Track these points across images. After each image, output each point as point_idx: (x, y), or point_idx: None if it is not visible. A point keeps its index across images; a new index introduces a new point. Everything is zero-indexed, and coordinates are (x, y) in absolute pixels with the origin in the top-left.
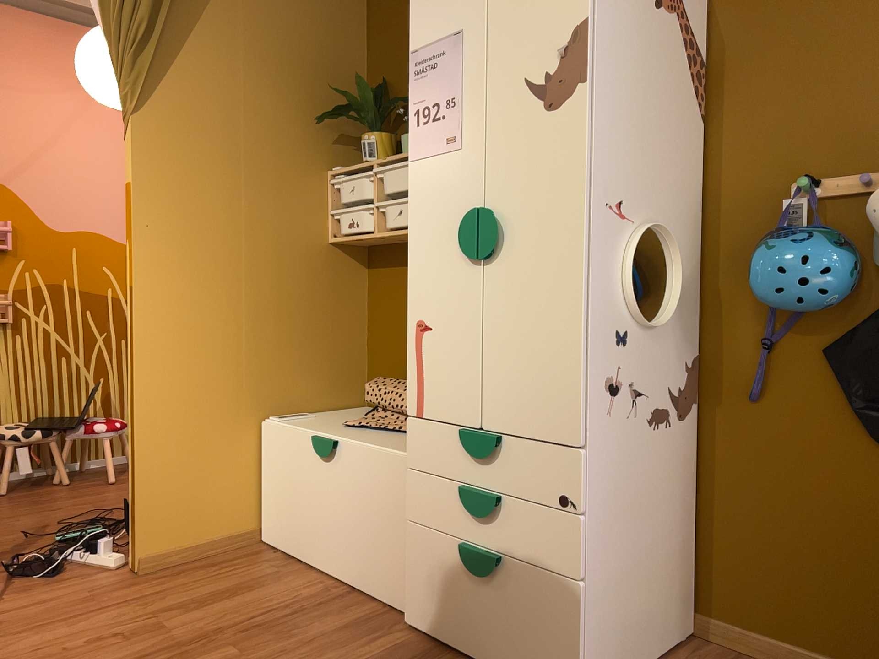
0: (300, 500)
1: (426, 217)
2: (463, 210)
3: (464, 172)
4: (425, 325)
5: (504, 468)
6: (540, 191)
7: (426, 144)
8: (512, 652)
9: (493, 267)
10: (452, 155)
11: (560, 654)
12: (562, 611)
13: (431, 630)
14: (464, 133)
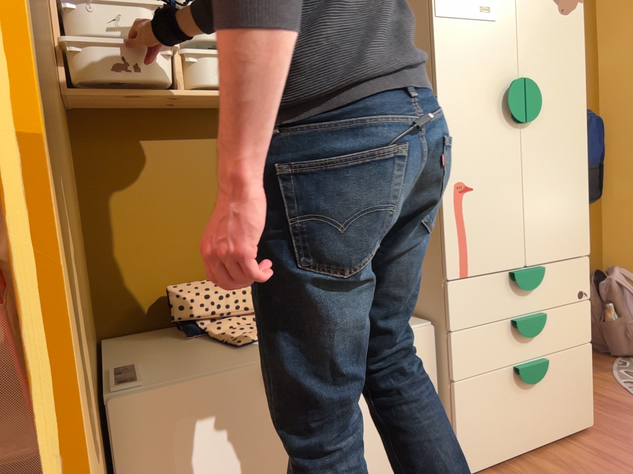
0: (243, 470)
1: (461, 80)
2: (501, 79)
3: (499, 43)
4: (466, 186)
5: (542, 289)
6: (559, 73)
7: (457, 5)
8: (555, 421)
9: (528, 131)
10: (487, 25)
11: (584, 396)
12: (583, 367)
13: (489, 461)
14: (497, 7)
